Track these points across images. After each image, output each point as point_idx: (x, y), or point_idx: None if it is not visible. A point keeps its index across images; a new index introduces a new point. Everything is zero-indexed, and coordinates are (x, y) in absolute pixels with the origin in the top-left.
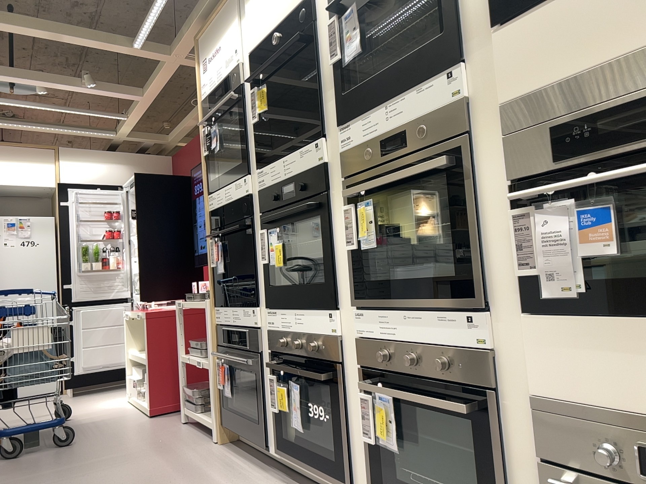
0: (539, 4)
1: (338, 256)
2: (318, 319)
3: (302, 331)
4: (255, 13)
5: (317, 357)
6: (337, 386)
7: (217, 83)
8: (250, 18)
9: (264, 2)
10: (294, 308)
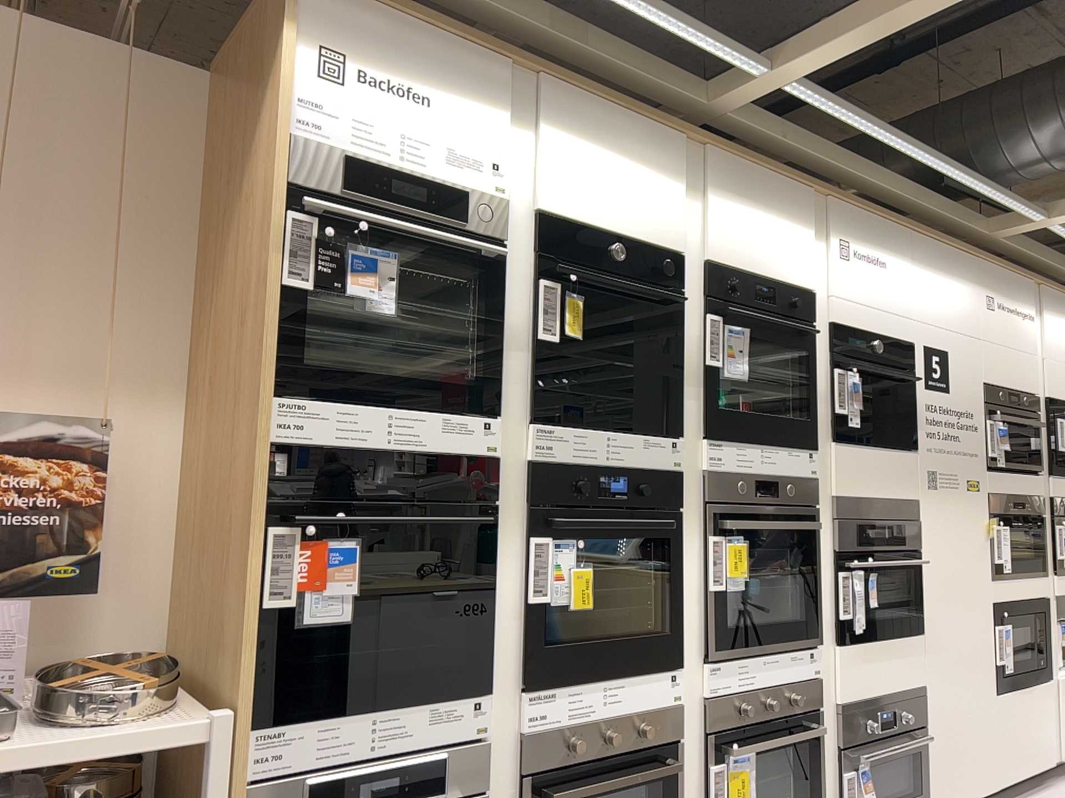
0: (852, 443)
1: (683, 597)
2: (652, 685)
3: (620, 712)
4: (572, 164)
5: (645, 743)
6: (672, 773)
7: (406, 164)
8: (558, 159)
9: (599, 174)
10: (605, 677)
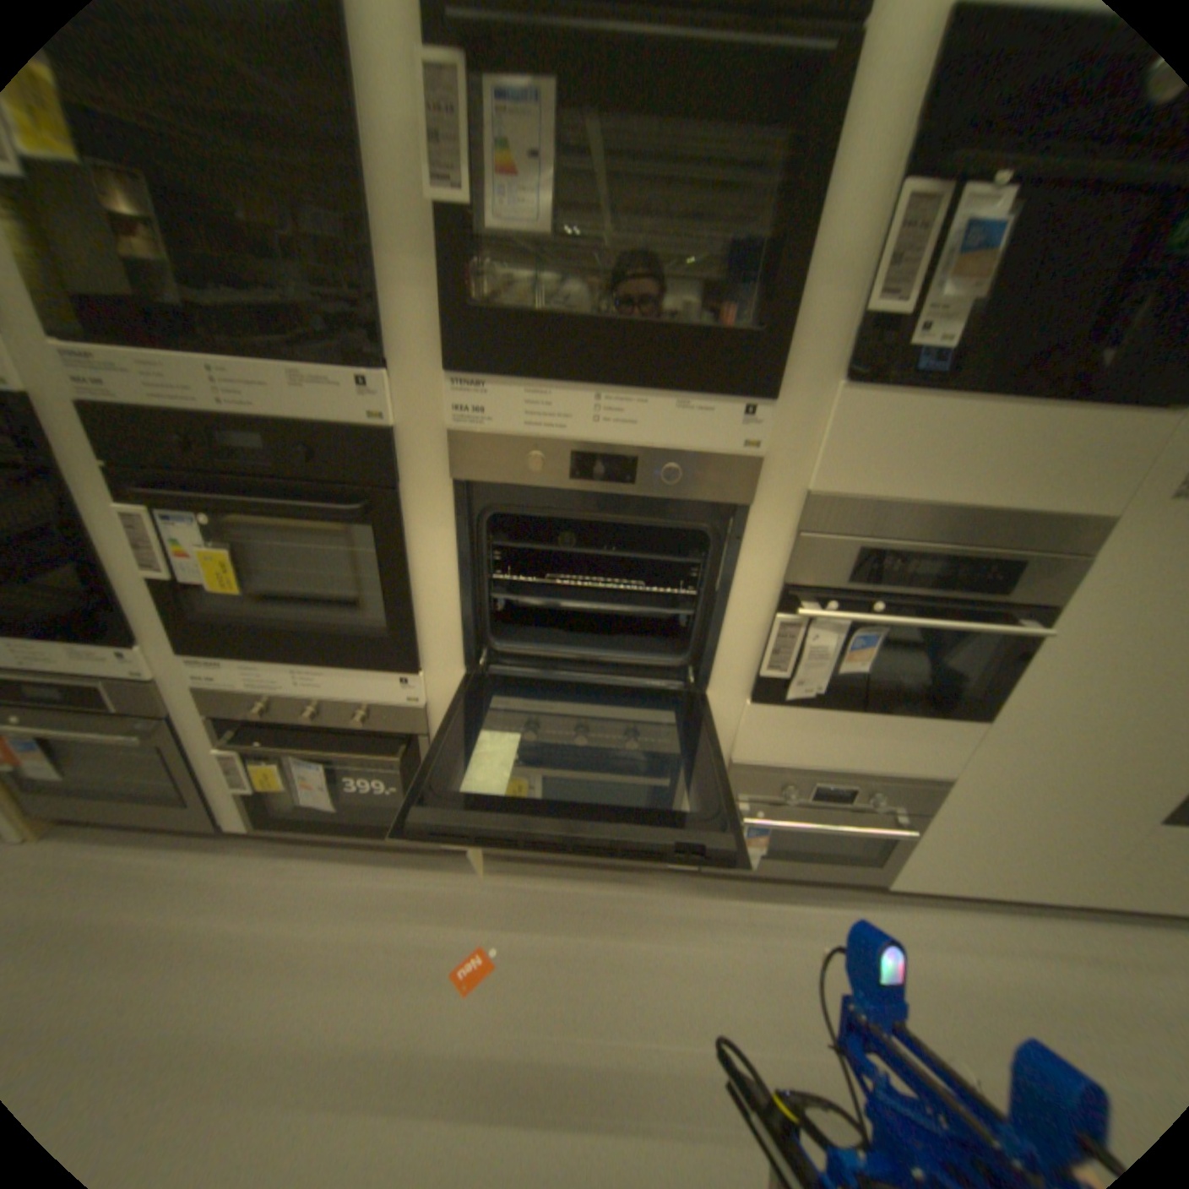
0: (921, 385)
1: (422, 600)
2: (369, 683)
3: (322, 697)
4: None
5: (367, 729)
6: (416, 758)
7: None
8: None
9: None
10: (290, 663)
